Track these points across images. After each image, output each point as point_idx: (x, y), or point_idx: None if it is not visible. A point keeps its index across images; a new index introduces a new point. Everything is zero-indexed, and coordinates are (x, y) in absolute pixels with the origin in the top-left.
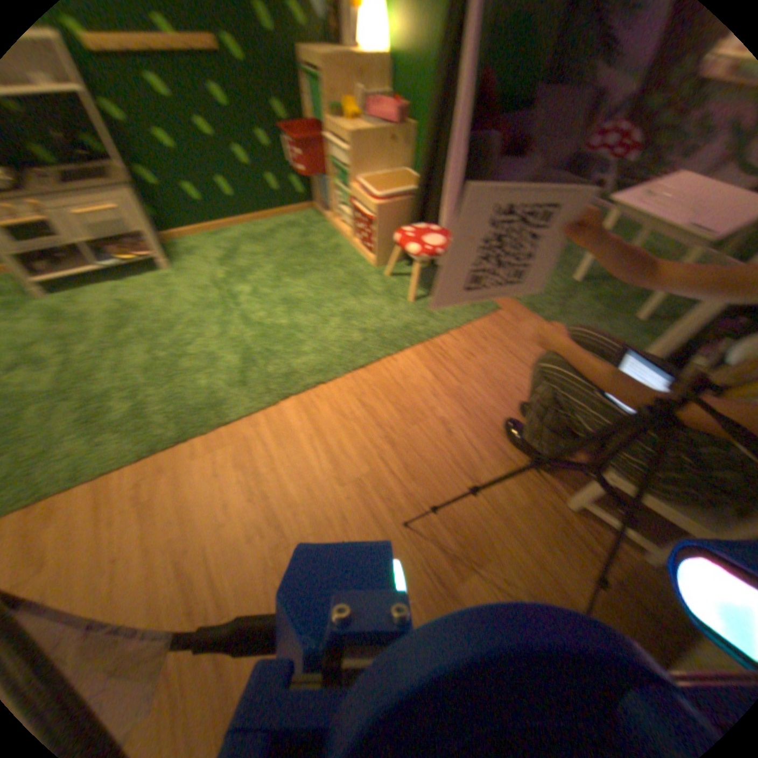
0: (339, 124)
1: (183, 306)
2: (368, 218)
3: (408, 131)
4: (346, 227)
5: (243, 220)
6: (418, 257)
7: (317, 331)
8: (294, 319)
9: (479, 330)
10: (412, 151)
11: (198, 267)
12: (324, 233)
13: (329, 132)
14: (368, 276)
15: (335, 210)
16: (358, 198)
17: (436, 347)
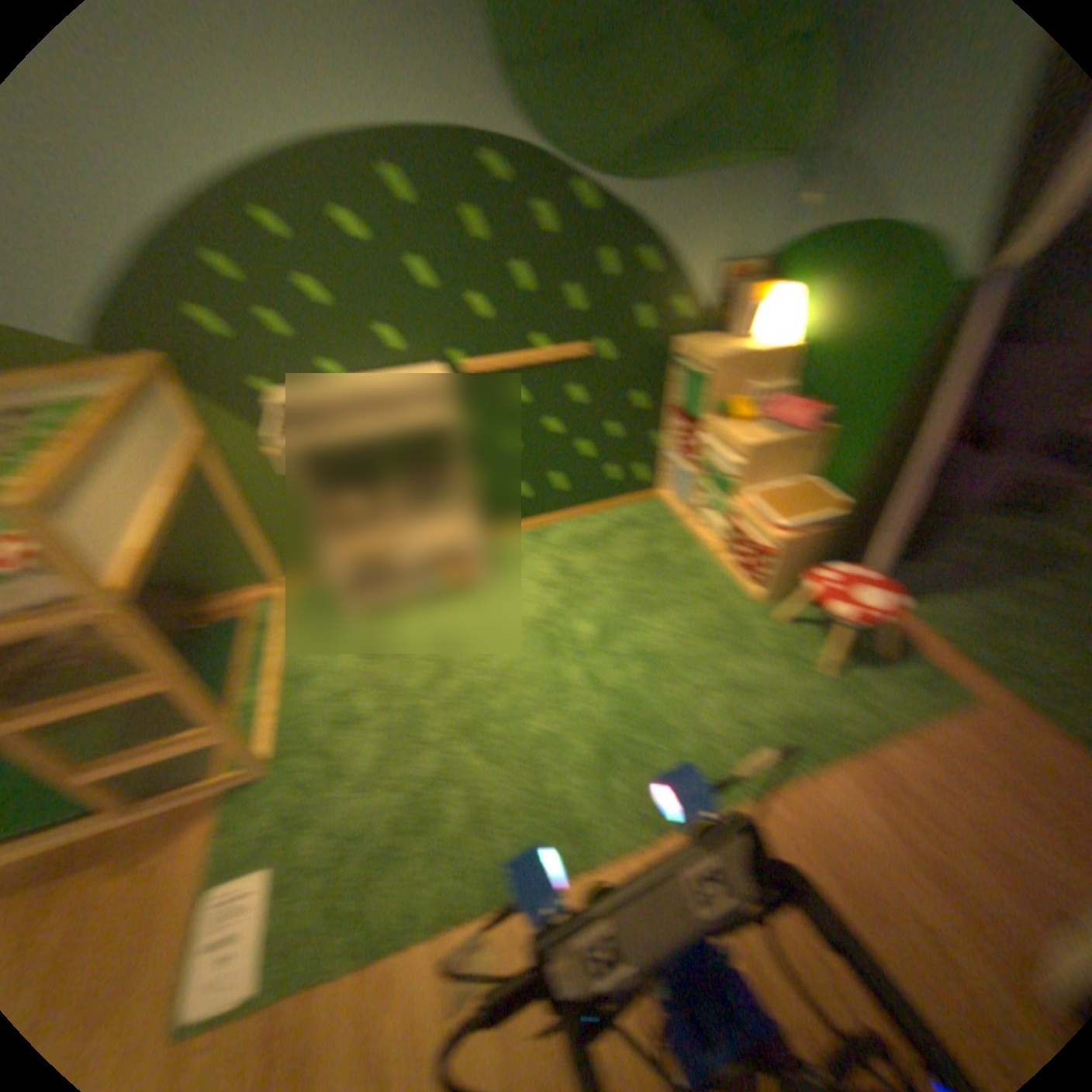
0: (732, 436)
1: (514, 653)
2: (766, 552)
3: (823, 439)
4: (710, 537)
5: (571, 517)
6: (853, 626)
7: (697, 718)
8: (661, 691)
9: (955, 746)
10: (823, 457)
11: (525, 589)
12: (678, 541)
13: (708, 434)
14: (754, 623)
15: (694, 512)
16: (749, 522)
17: (887, 771)
